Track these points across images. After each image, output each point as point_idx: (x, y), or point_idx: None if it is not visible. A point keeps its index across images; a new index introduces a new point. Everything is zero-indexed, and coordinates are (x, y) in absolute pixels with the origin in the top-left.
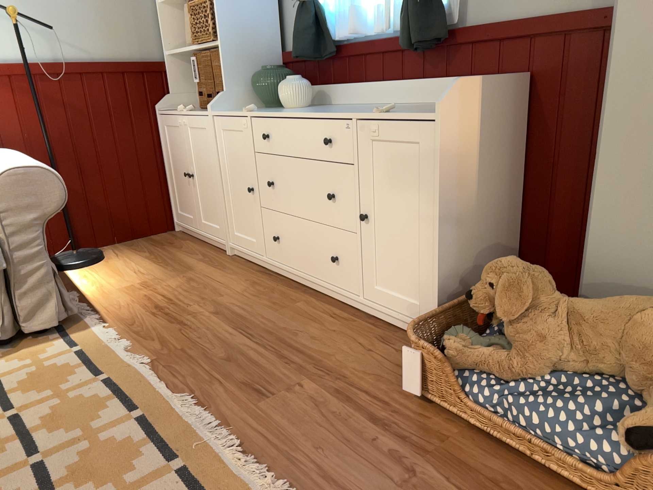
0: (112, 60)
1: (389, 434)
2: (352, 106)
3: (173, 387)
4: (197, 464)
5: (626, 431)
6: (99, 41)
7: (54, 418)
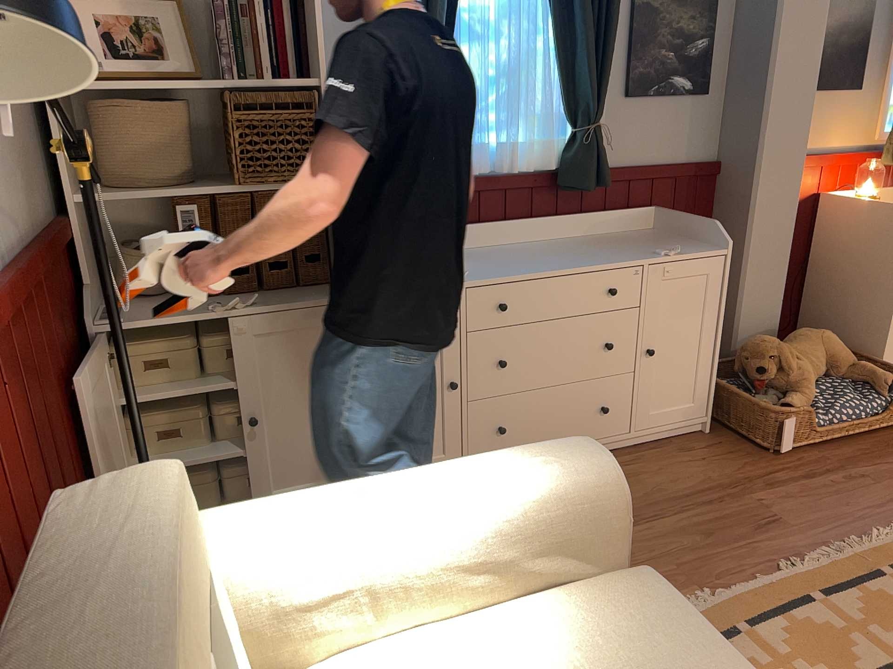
0: (28, 227)
1: (824, 475)
2: (495, 249)
3: (764, 573)
4: (884, 559)
5: (885, 387)
6: (12, 183)
7: (834, 661)
